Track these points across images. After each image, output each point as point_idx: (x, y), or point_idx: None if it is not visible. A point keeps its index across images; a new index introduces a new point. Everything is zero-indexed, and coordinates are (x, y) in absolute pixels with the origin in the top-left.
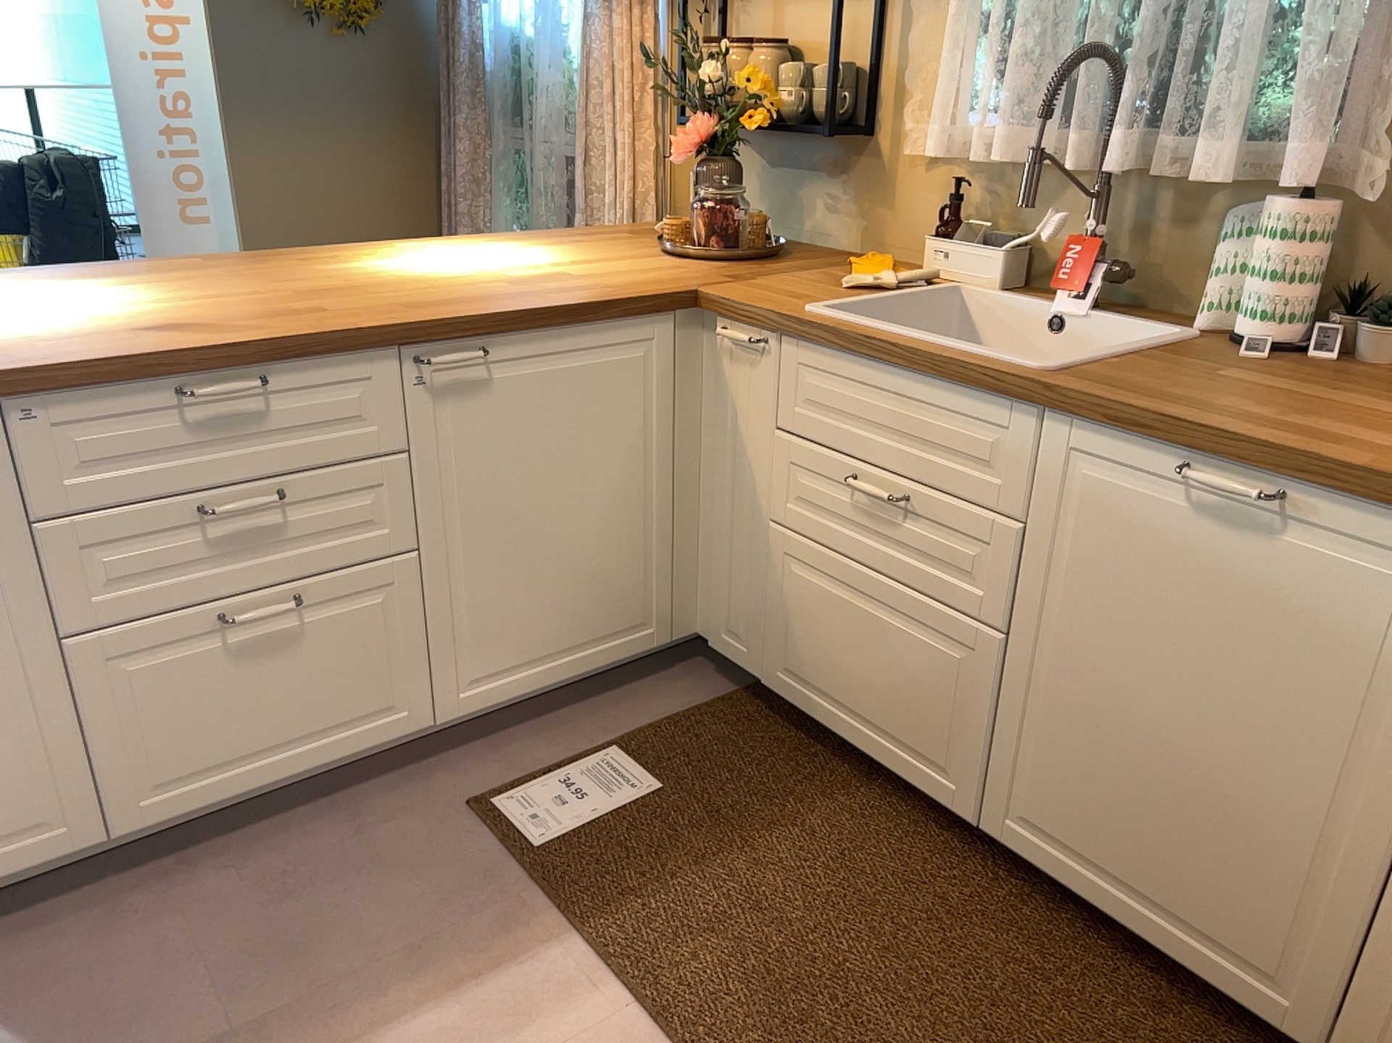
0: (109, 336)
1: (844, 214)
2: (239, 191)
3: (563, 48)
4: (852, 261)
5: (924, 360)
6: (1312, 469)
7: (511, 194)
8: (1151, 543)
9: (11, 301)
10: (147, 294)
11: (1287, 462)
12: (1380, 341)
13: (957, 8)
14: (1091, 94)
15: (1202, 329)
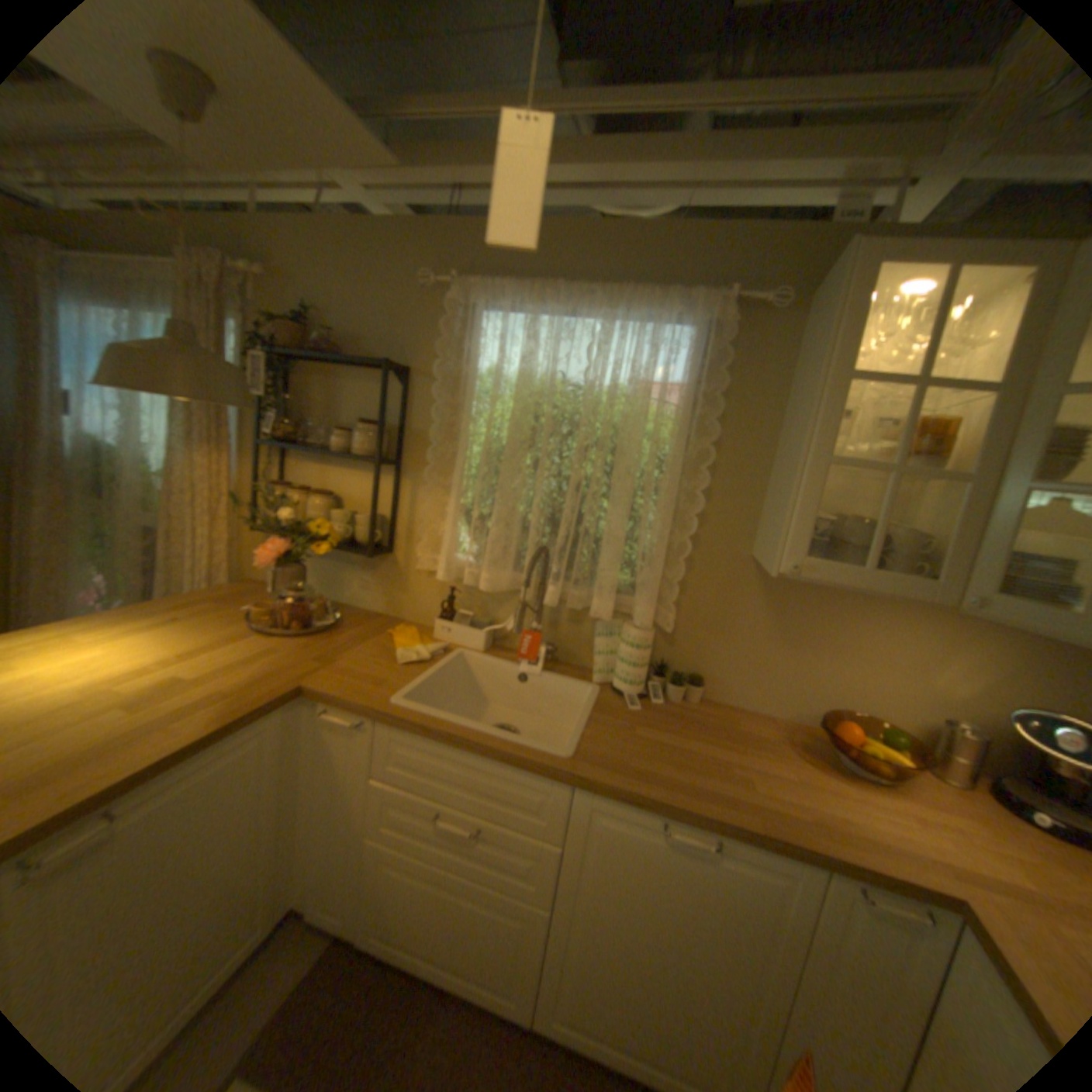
0: None
1: (373, 591)
2: None
3: (141, 457)
4: (392, 634)
5: (492, 753)
6: (740, 834)
7: (84, 544)
8: (646, 865)
9: None
10: None
11: (726, 831)
12: (681, 693)
13: (454, 503)
14: (527, 555)
15: (598, 681)
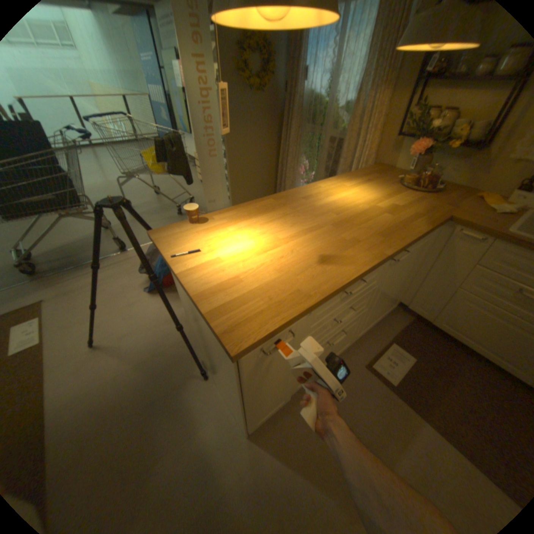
0: (313, 268)
1: (463, 171)
2: (226, 147)
3: (338, 98)
4: (485, 196)
5: None
6: None
7: (305, 146)
8: None
9: (246, 236)
10: (284, 228)
11: None
12: None
13: None
14: None
15: None
